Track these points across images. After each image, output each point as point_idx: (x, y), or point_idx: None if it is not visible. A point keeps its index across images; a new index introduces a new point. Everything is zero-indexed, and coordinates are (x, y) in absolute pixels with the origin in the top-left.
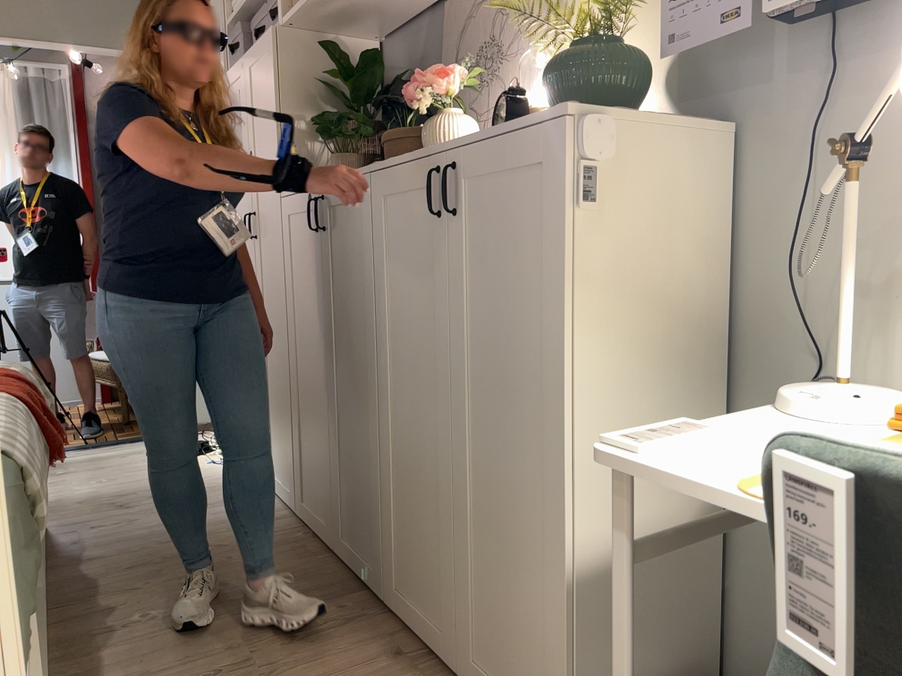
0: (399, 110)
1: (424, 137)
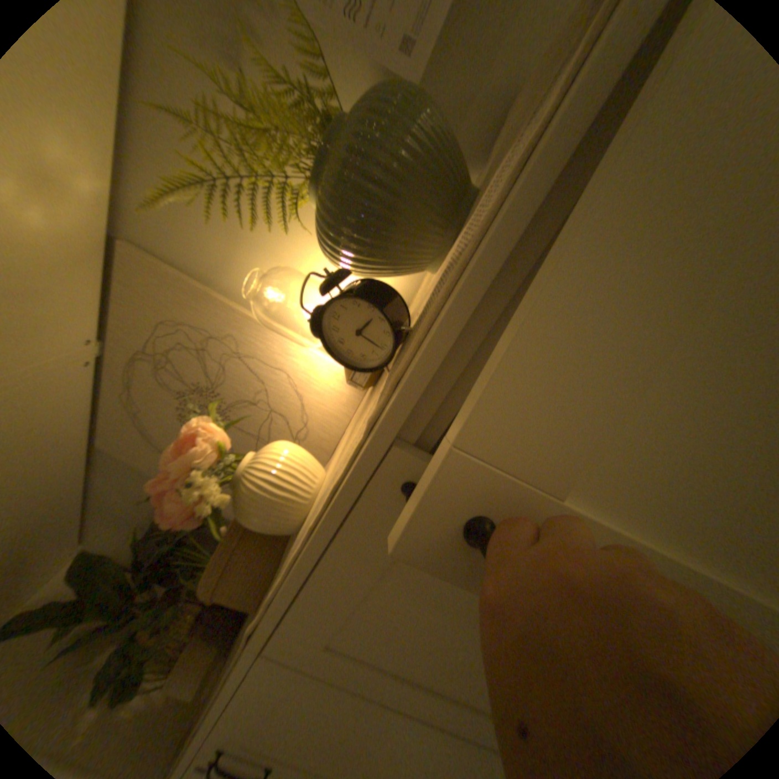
0: (172, 559)
1: (252, 526)
